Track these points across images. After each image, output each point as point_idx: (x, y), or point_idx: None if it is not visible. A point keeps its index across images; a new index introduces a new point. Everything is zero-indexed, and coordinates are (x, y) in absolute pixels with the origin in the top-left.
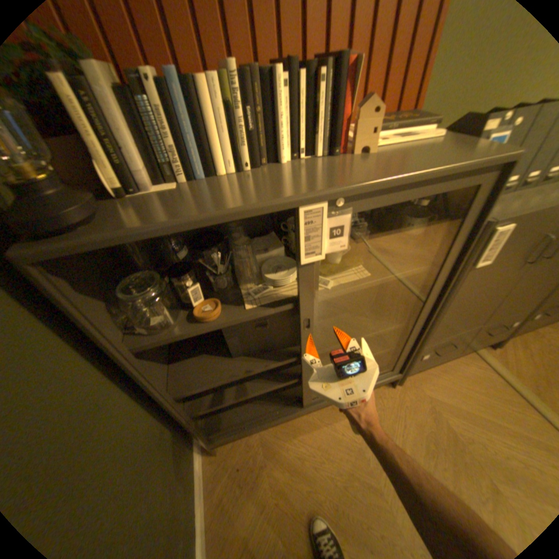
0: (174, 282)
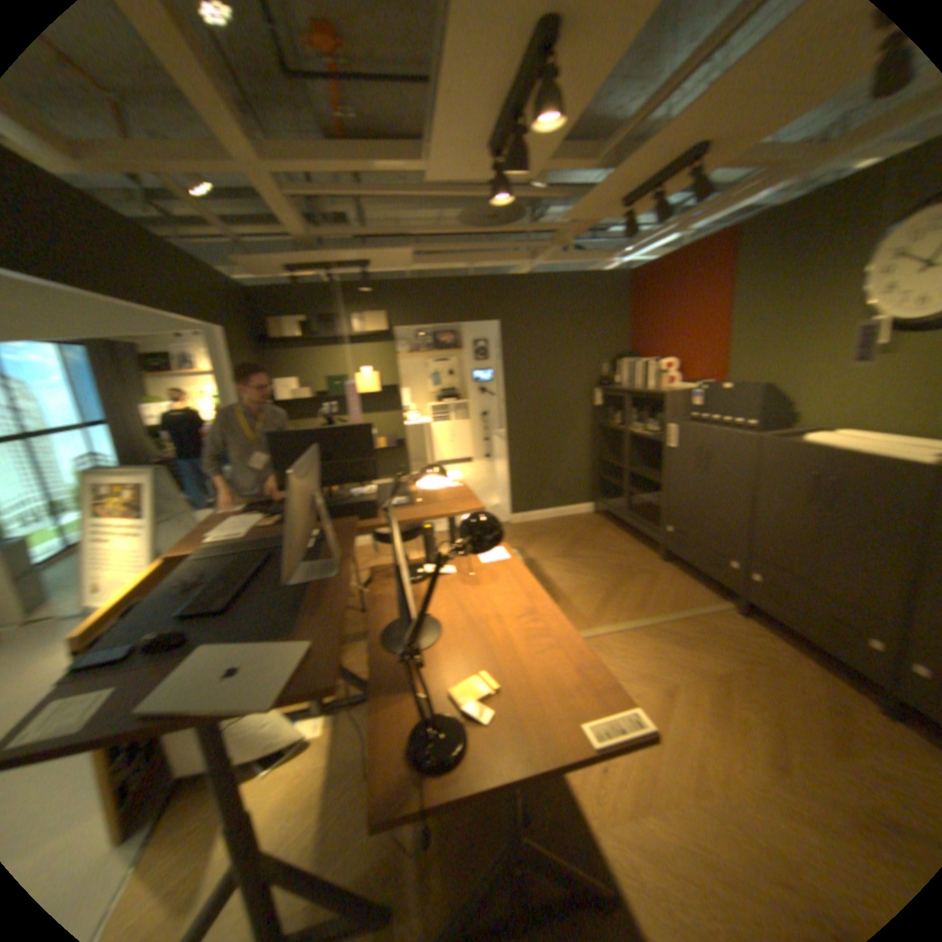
0: (617, 413)
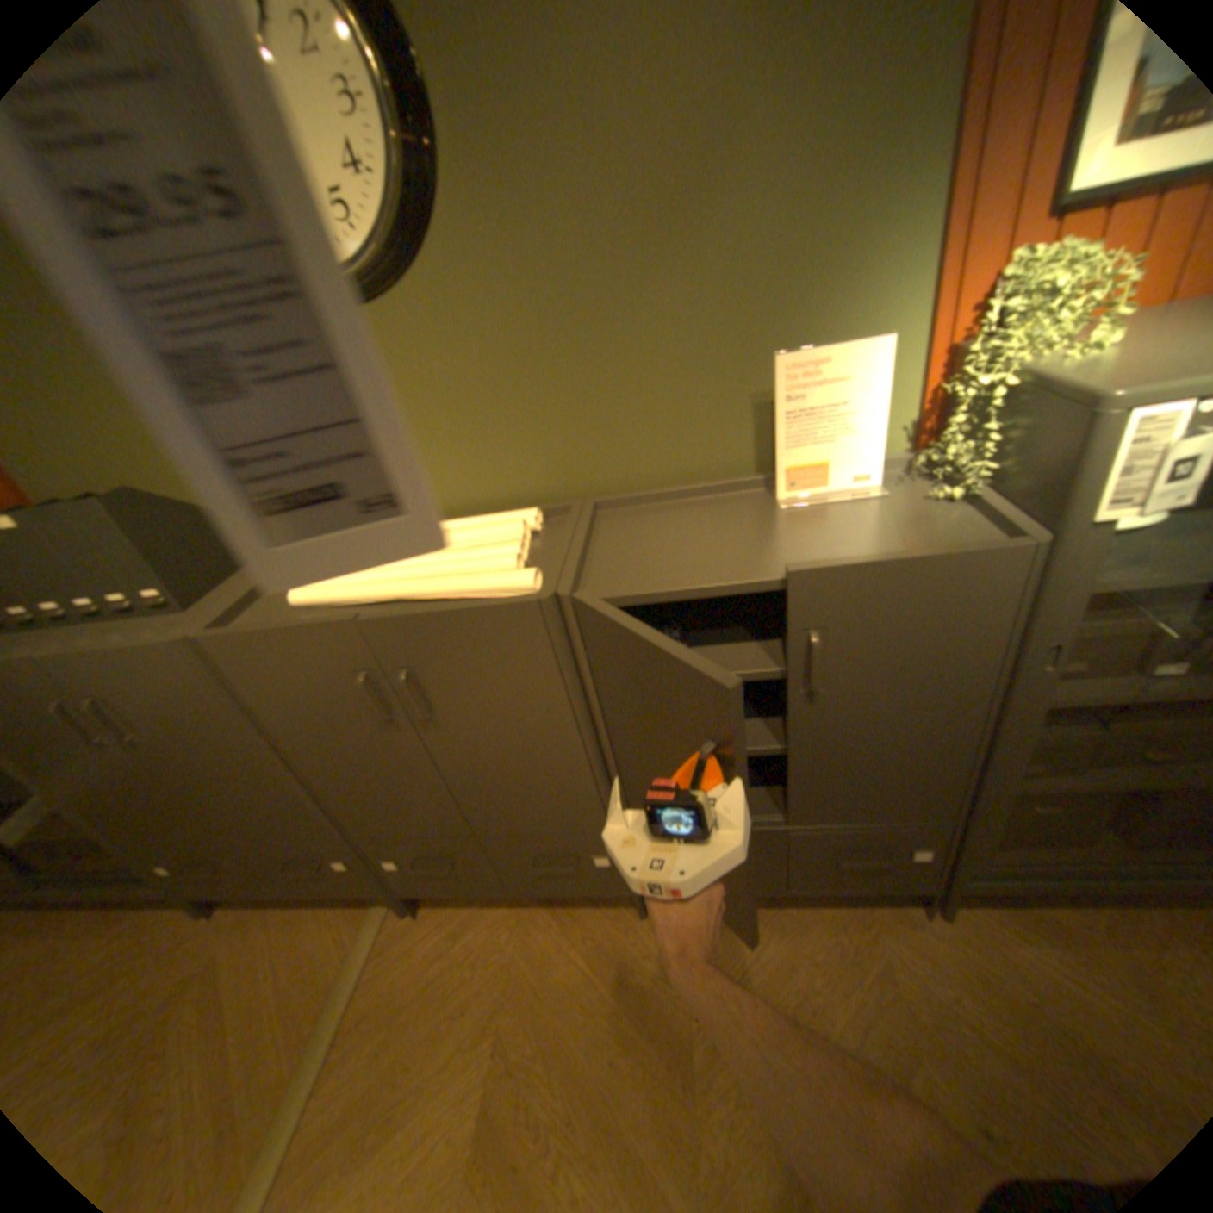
0: None
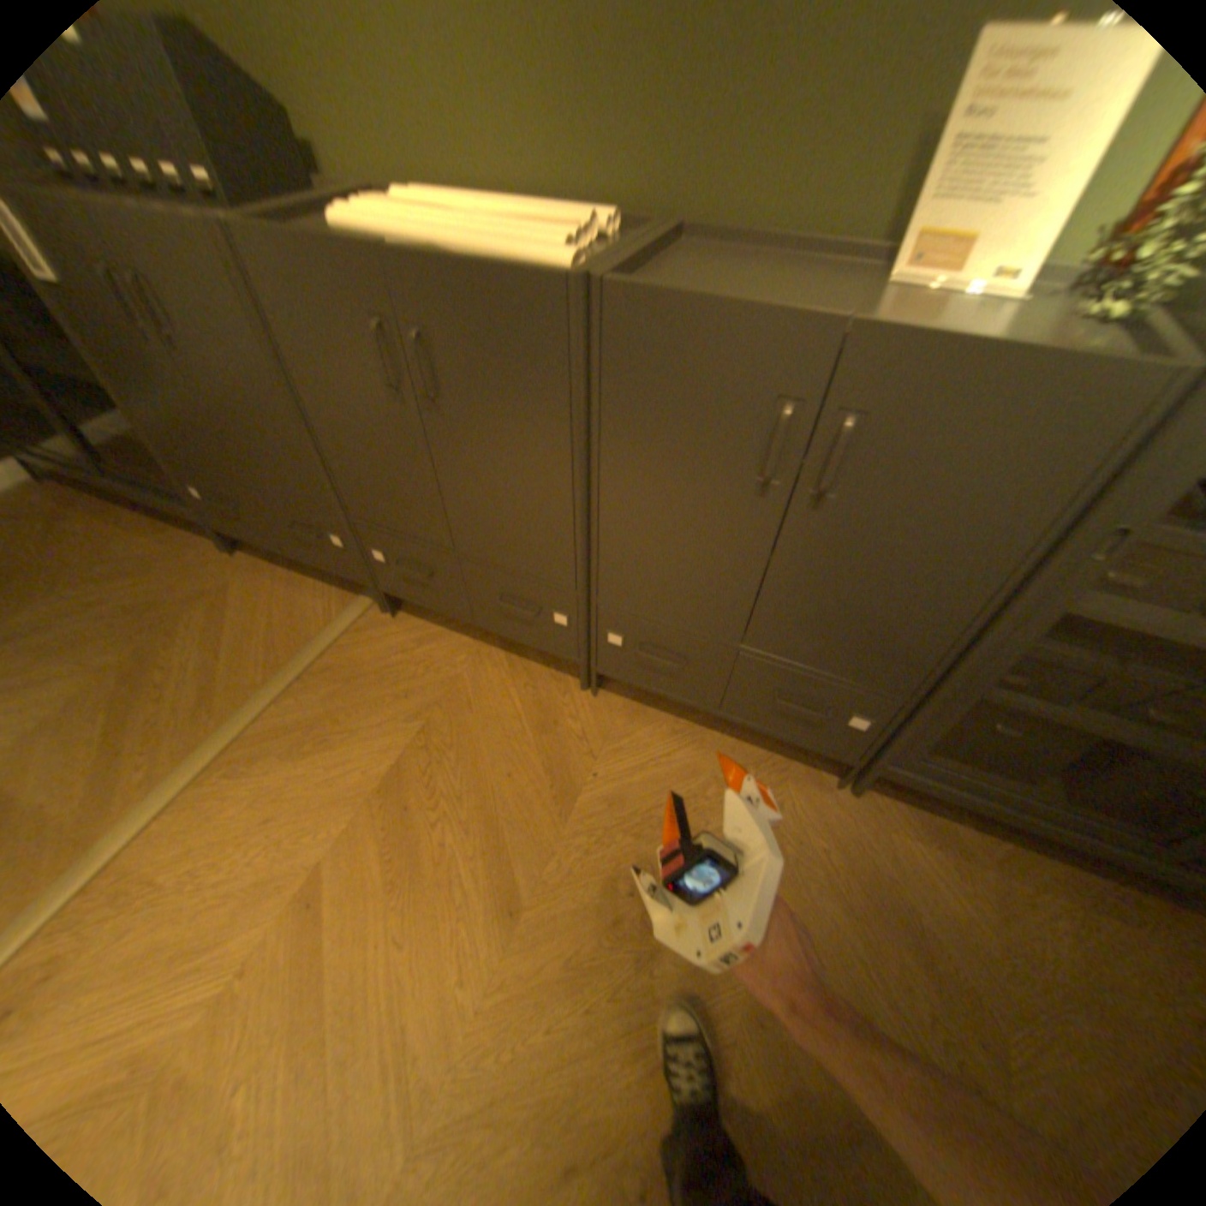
0: None
